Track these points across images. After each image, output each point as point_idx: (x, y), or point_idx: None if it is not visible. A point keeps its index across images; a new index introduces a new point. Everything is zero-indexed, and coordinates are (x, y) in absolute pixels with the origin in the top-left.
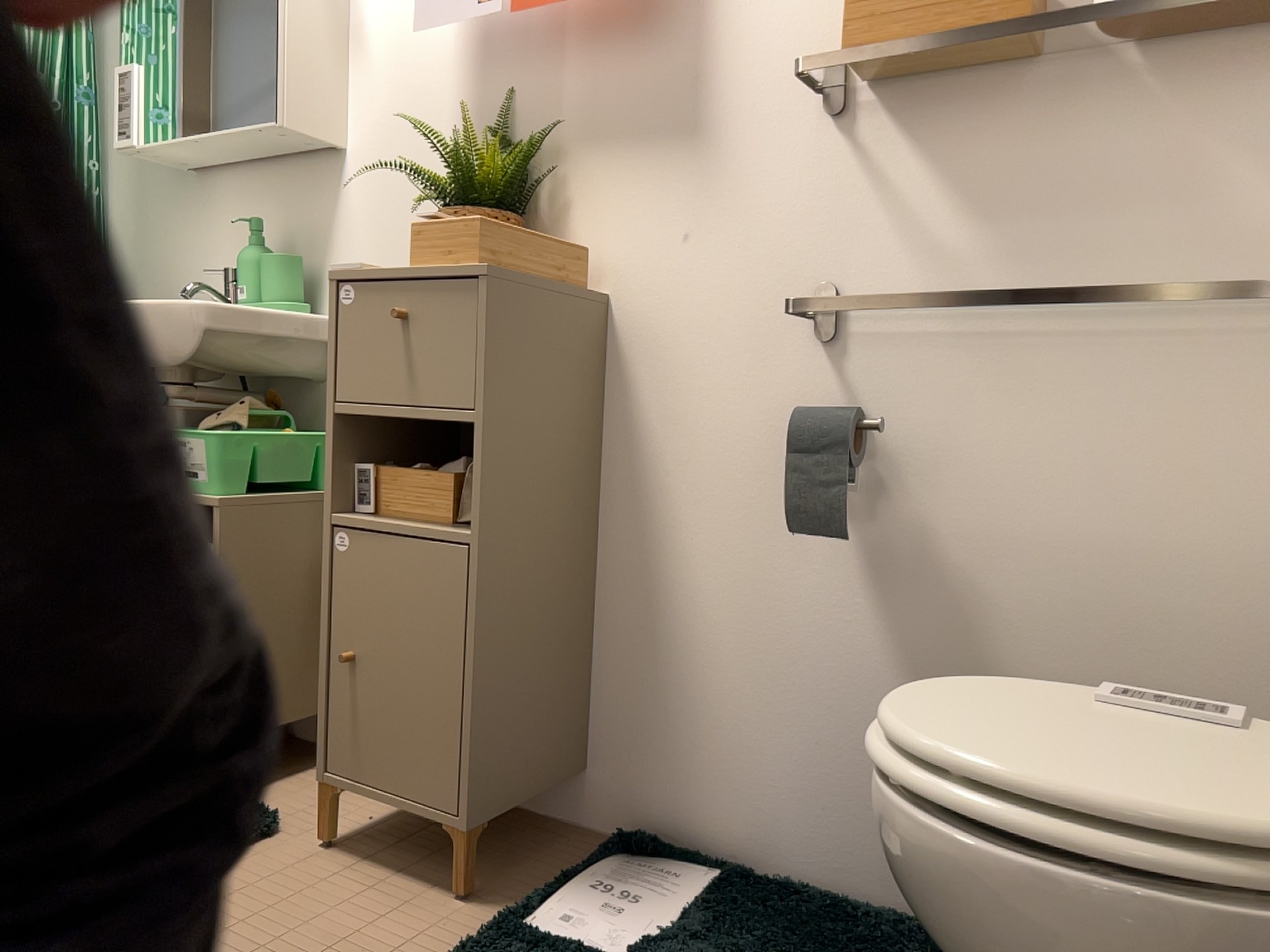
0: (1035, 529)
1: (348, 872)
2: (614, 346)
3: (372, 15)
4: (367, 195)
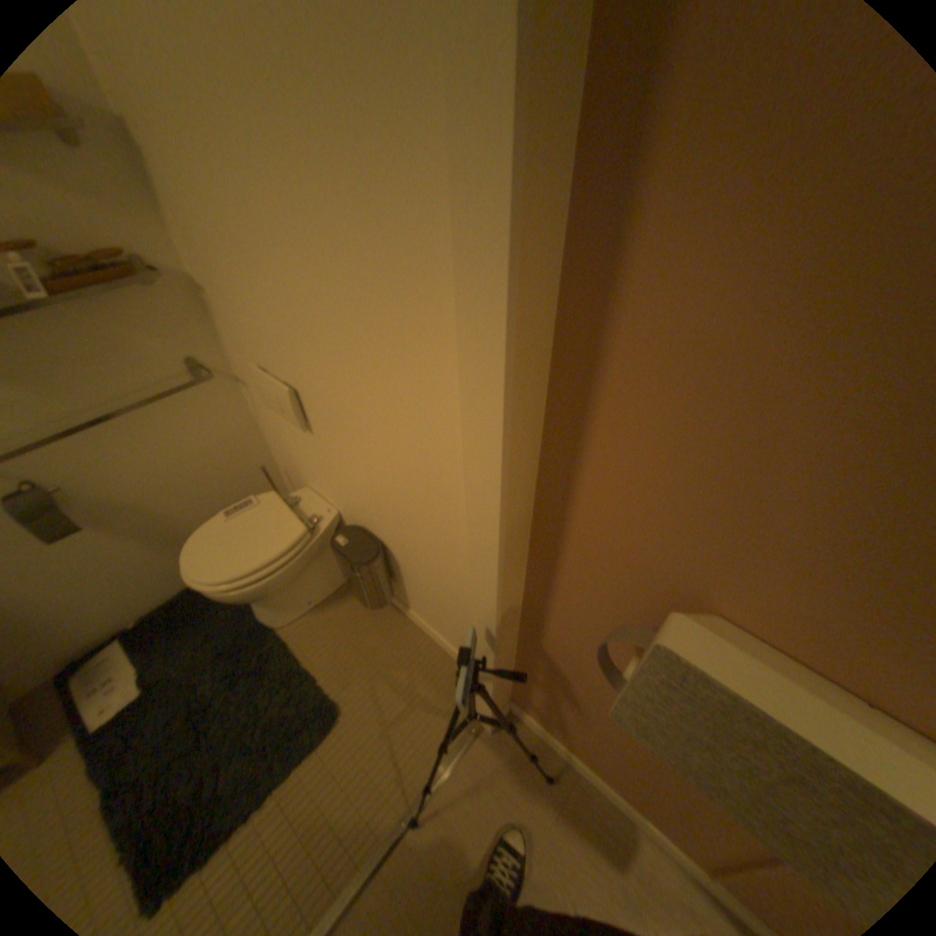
0: (141, 476)
1: None
2: None
3: None
4: None
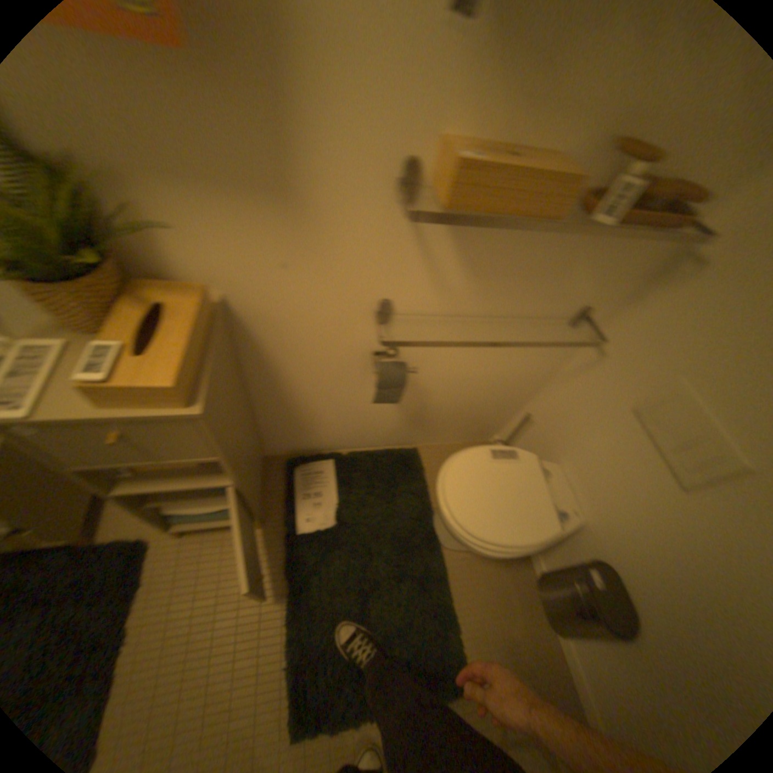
0: (455, 373)
1: (206, 542)
2: (240, 320)
3: None
4: None
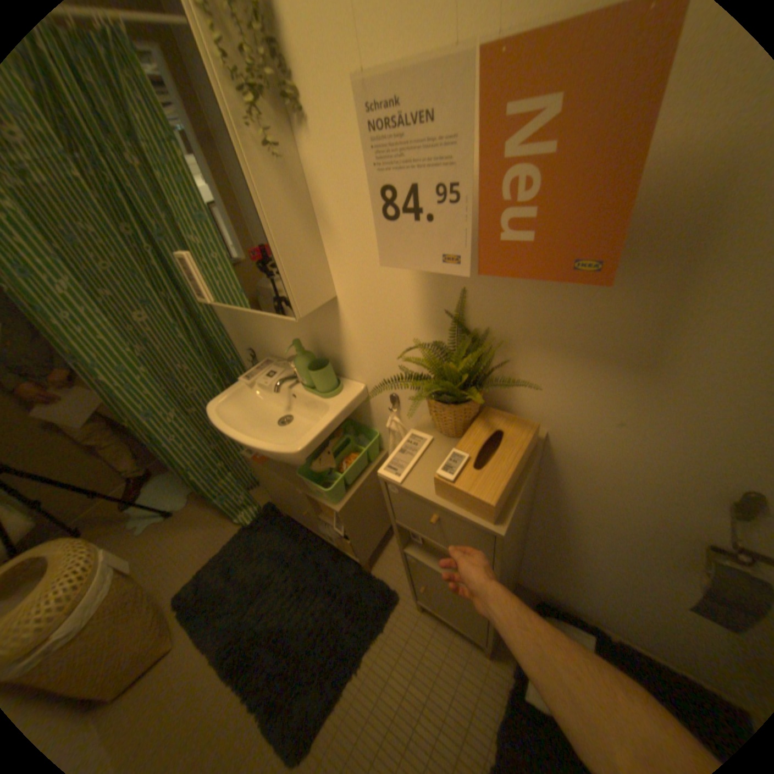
0: None
1: (437, 635)
2: (550, 455)
3: (328, 202)
4: (359, 326)
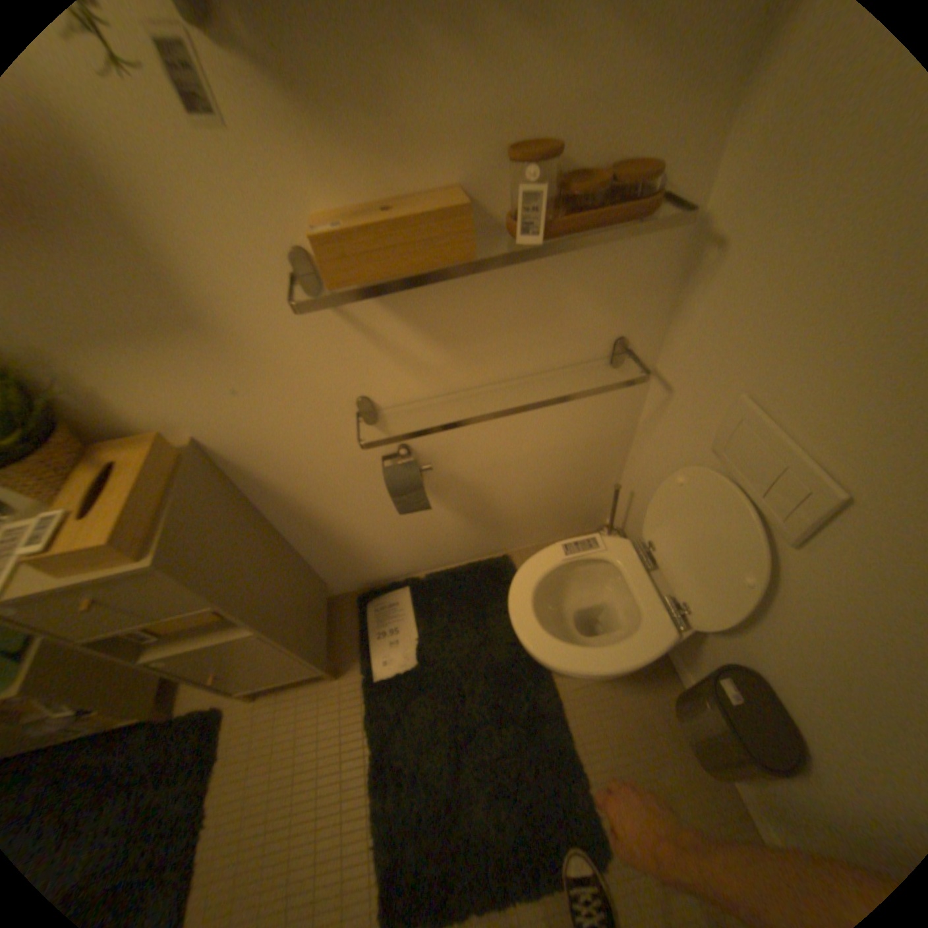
0: (496, 458)
1: (275, 706)
2: (218, 459)
3: None
4: None
